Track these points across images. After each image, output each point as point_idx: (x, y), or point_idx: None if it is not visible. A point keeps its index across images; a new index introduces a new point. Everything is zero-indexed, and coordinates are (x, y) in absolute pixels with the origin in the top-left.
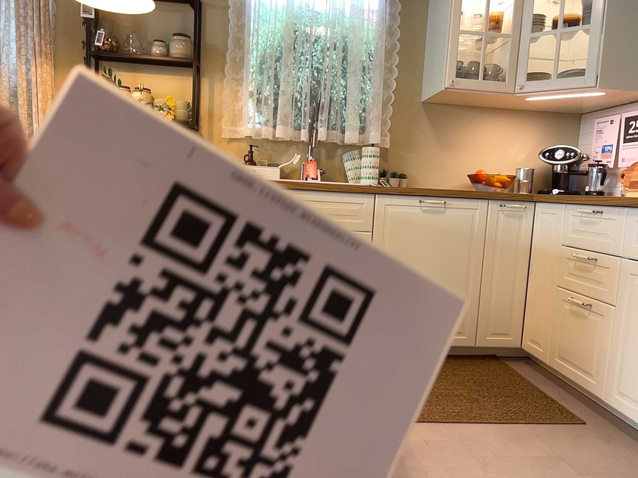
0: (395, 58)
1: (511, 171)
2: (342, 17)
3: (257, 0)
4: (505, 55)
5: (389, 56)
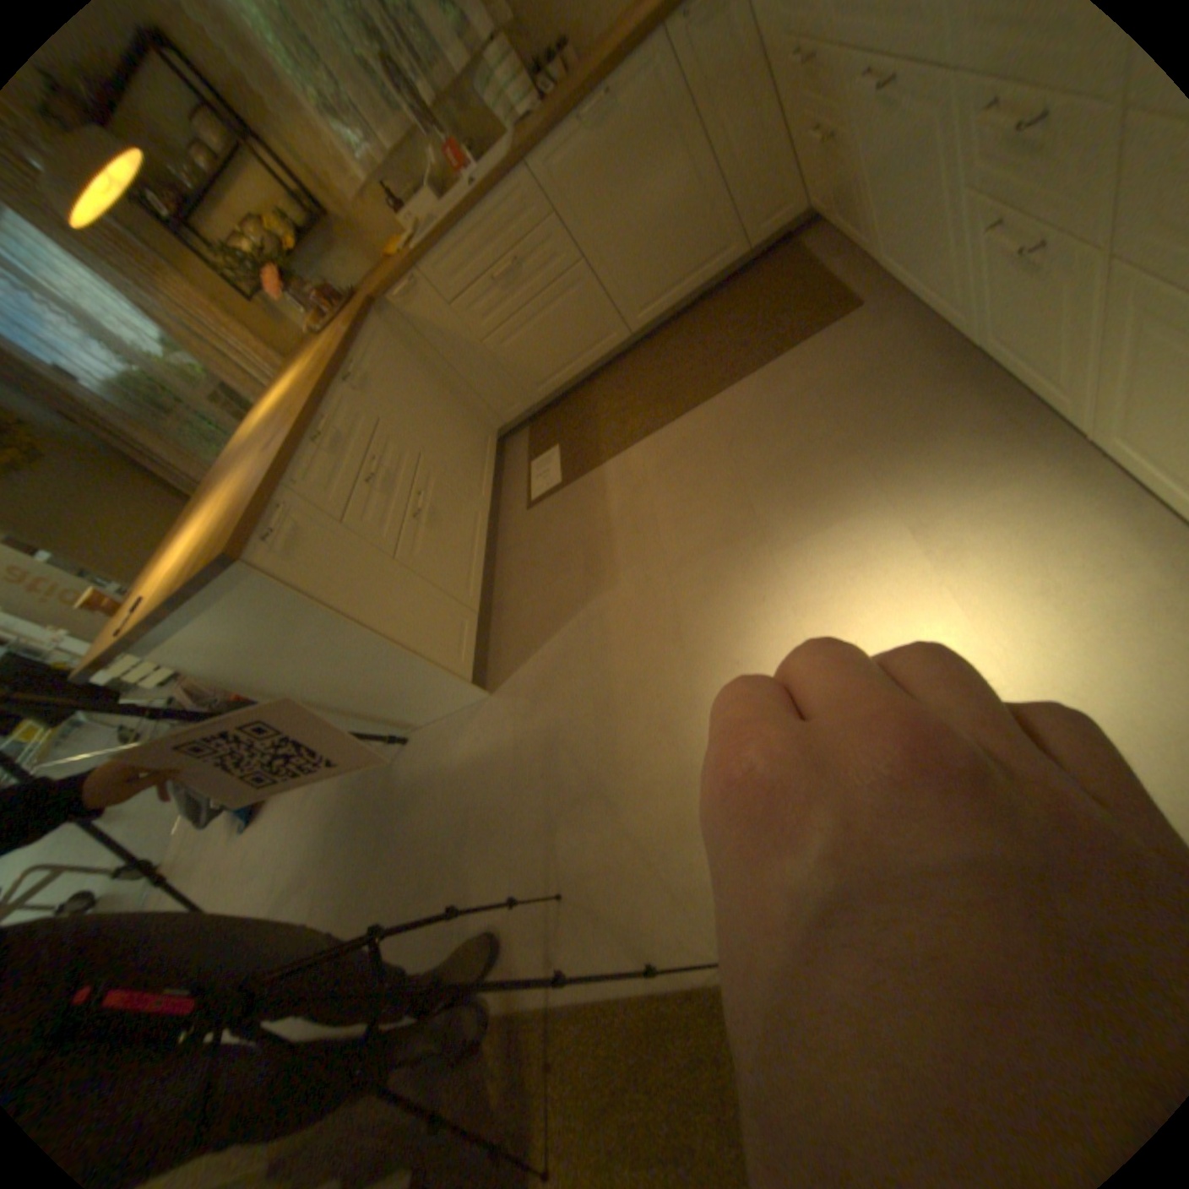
0: None
1: None
2: None
3: None
4: None
5: None
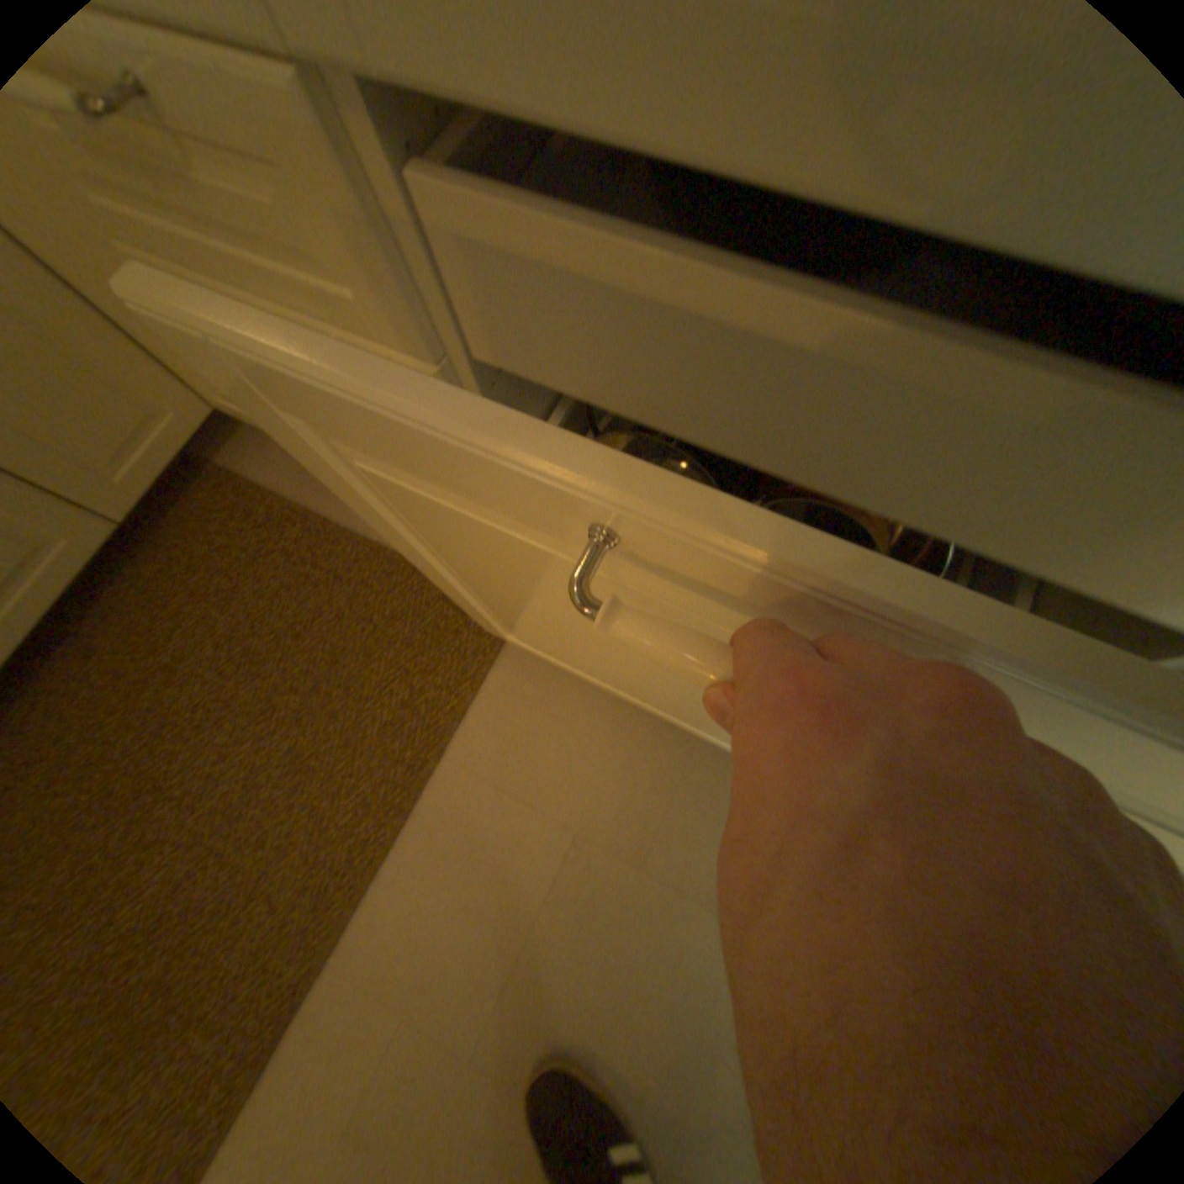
0: None
1: None
2: None
3: None
4: None
5: None
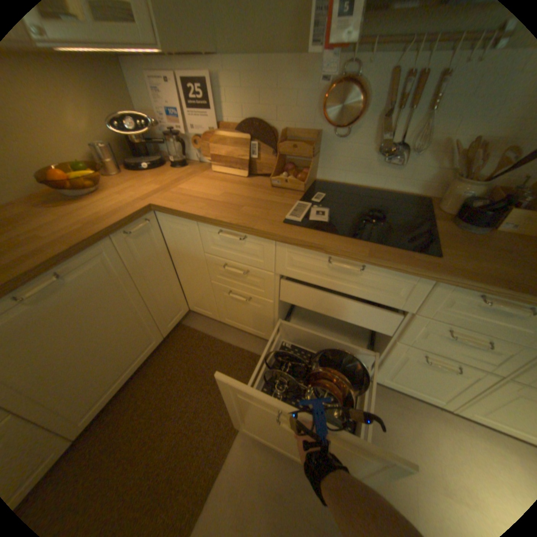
0: None
1: (80, 147)
2: None
3: None
4: None
5: None
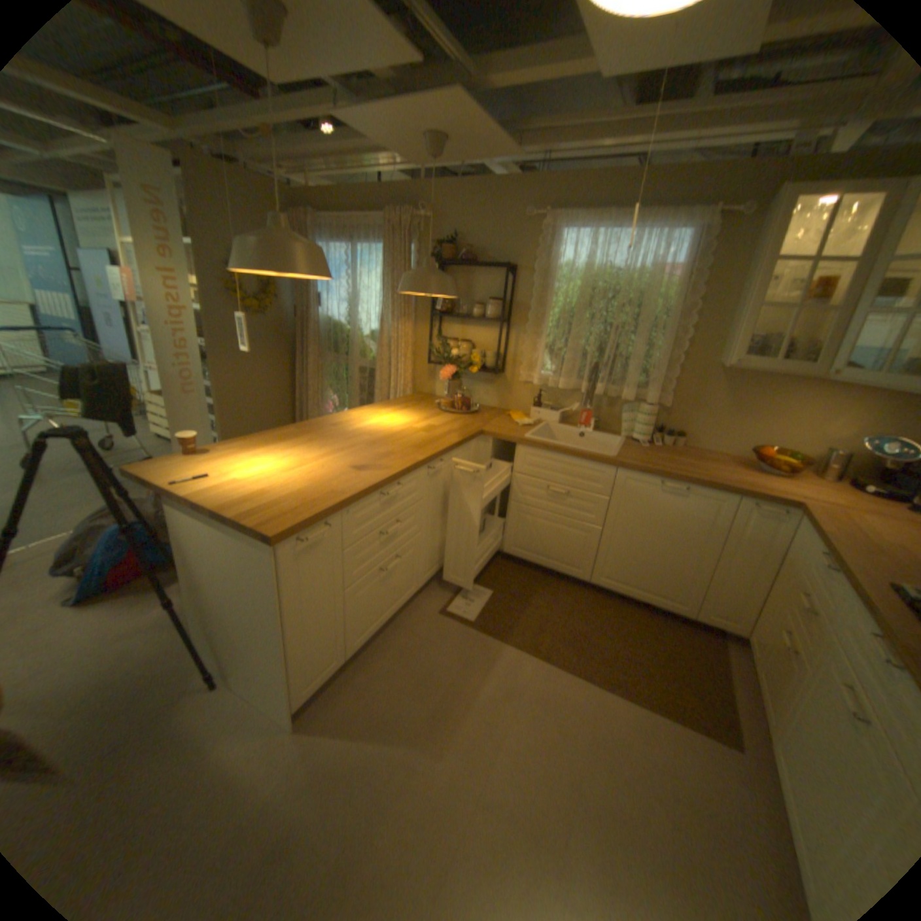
0: (694, 317)
1: (824, 449)
2: (640, 275)
3: (559, 263)
4: (834, 325)
5: (687, 315)
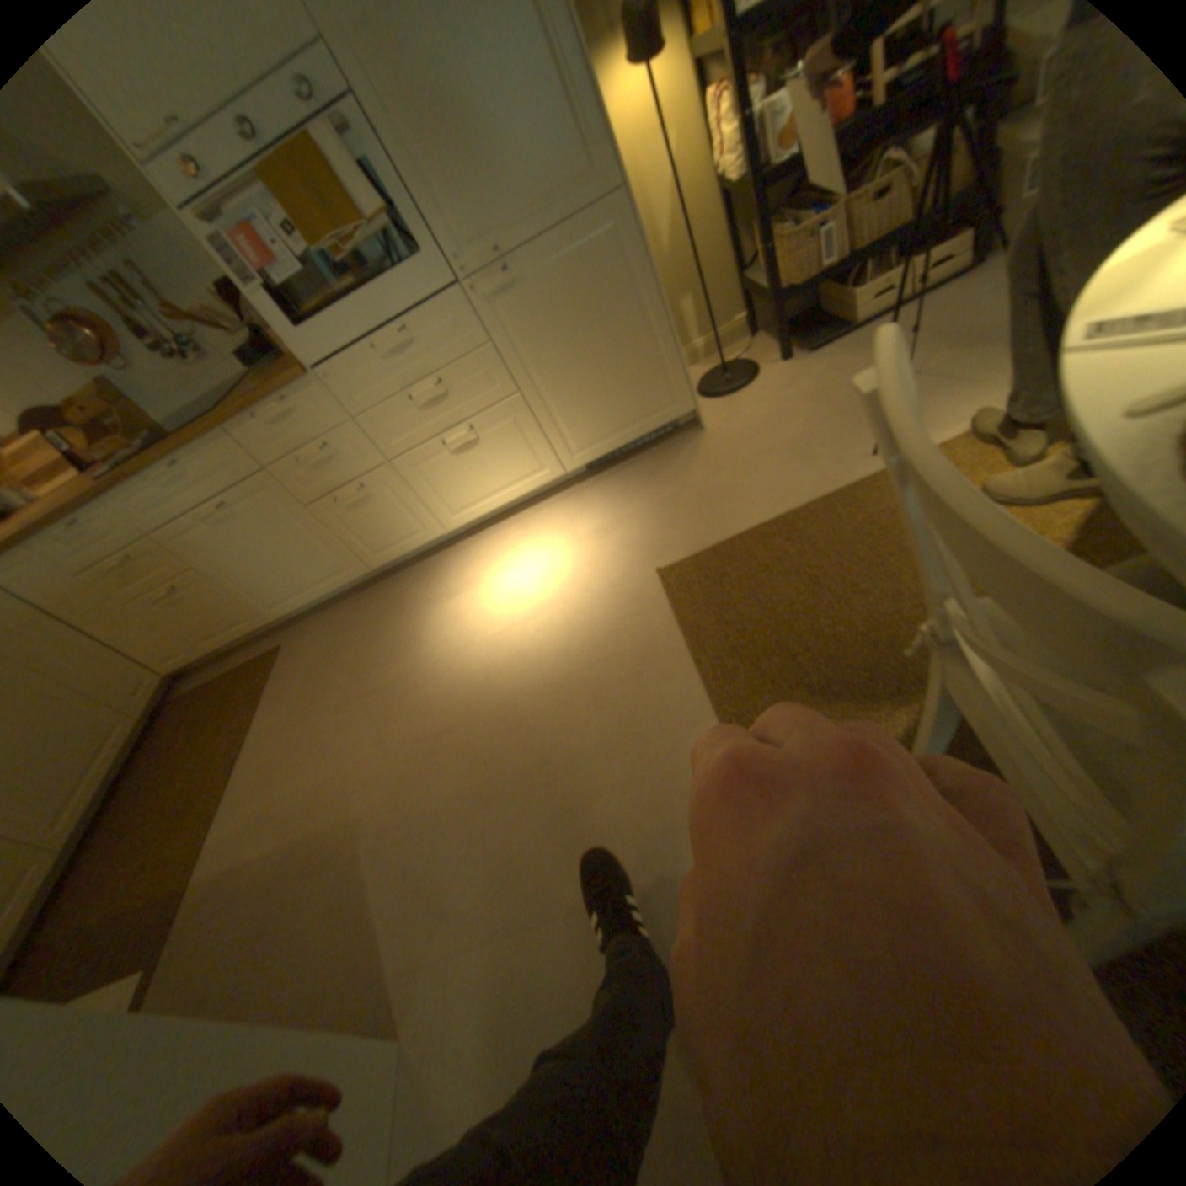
0: None
1: None
2: None
3: None
4: None
5: None
